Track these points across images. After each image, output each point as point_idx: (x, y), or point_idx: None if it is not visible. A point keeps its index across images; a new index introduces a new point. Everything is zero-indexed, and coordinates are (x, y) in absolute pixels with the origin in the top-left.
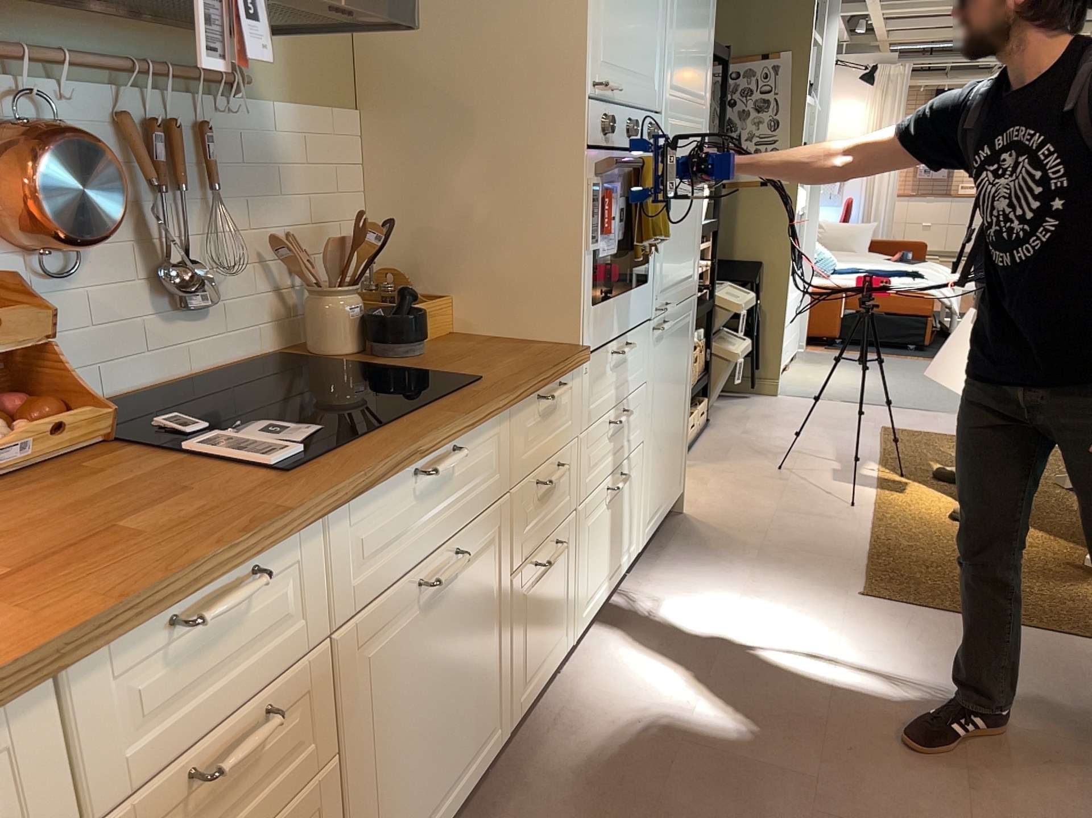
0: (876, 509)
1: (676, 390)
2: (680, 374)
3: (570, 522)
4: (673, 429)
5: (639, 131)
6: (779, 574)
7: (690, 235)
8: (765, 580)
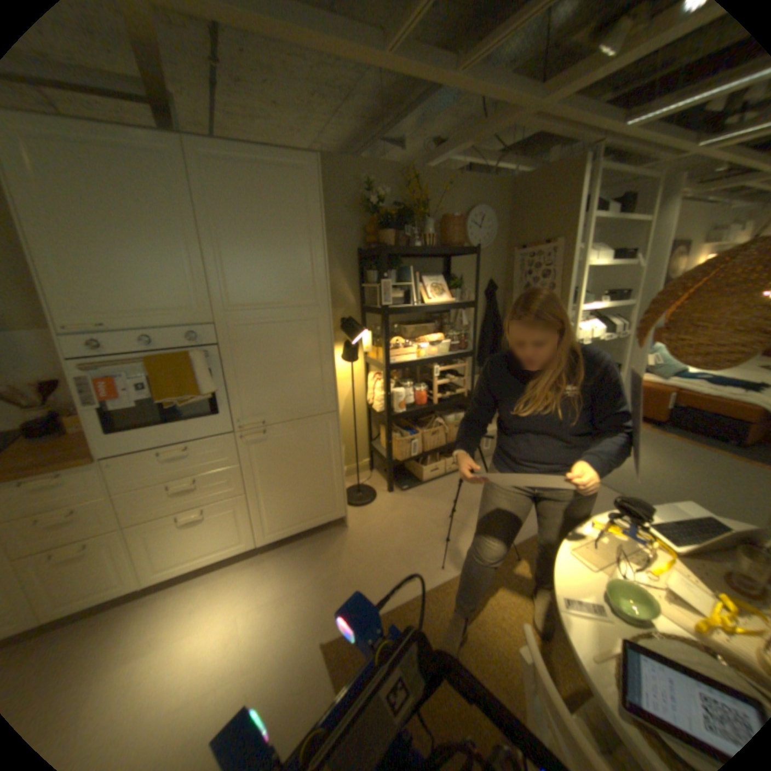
0: (452, 584)
1: (307, 465)
2: (314, 456)
3: (109, 537)
4: (310, 486)
5: (147, 340)
6: (312, 601)
7: (310, 380)
8: (299, 601)
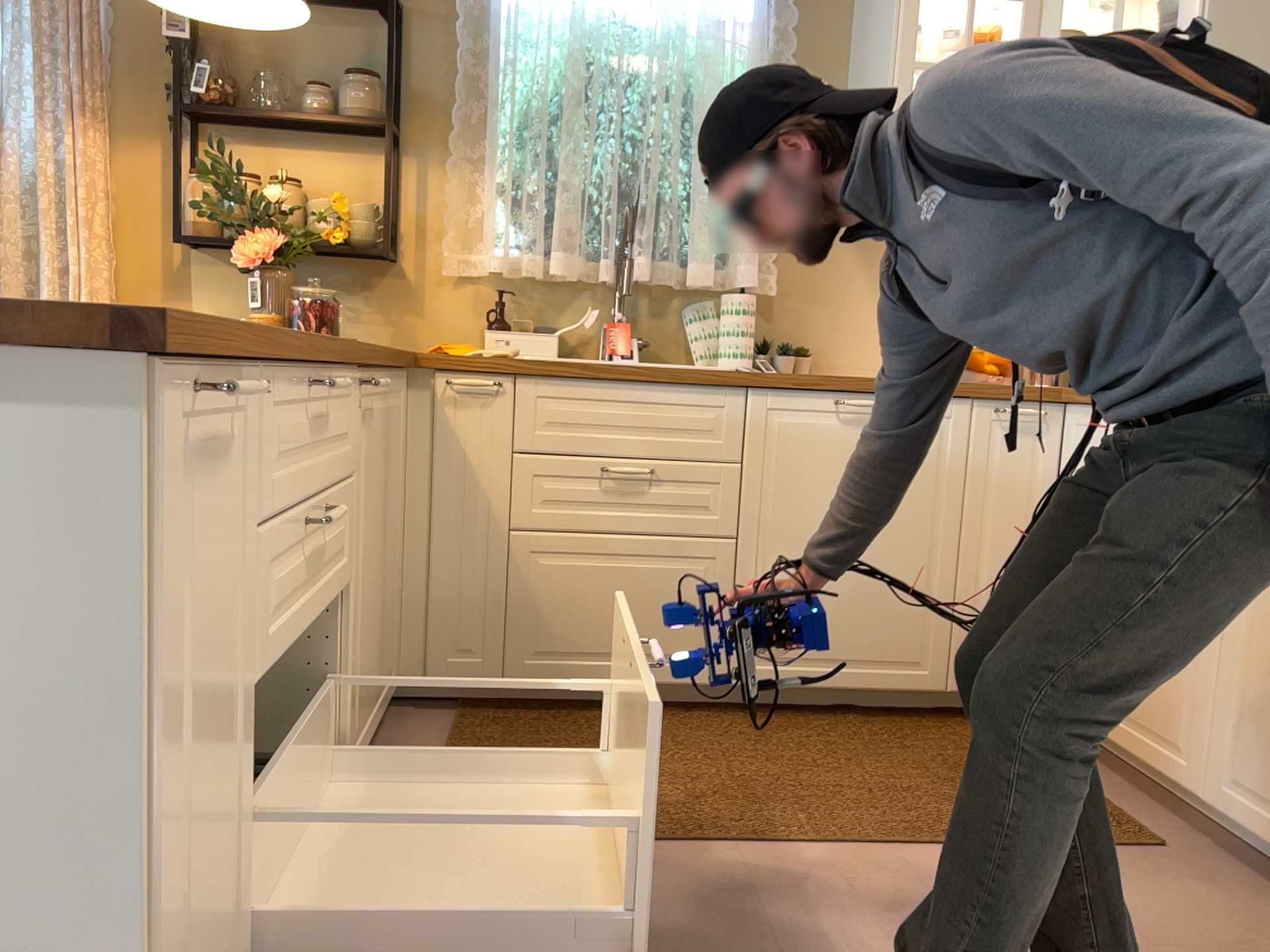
0: None
1: None
2: None
3: None
4: None
5: None
6: None
7: None
8: None
